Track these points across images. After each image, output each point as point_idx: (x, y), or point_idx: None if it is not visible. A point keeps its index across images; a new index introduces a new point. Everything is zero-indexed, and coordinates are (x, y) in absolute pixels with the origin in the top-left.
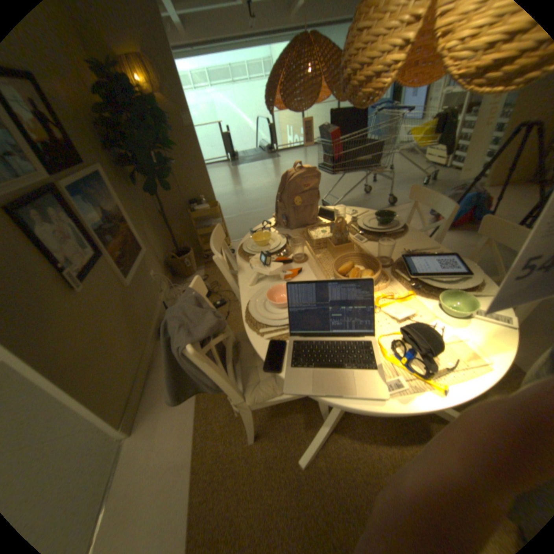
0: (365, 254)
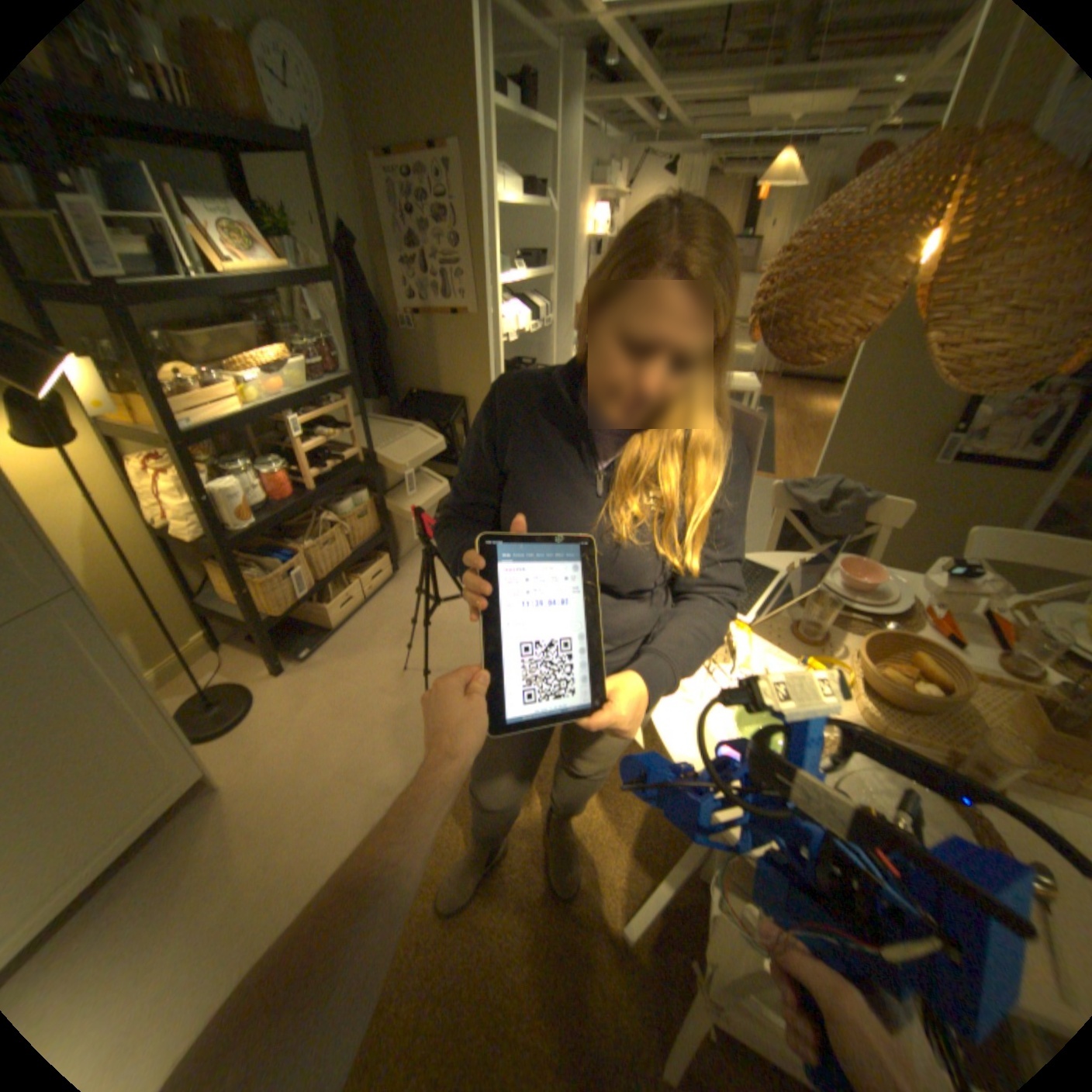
0: (965, 701)
